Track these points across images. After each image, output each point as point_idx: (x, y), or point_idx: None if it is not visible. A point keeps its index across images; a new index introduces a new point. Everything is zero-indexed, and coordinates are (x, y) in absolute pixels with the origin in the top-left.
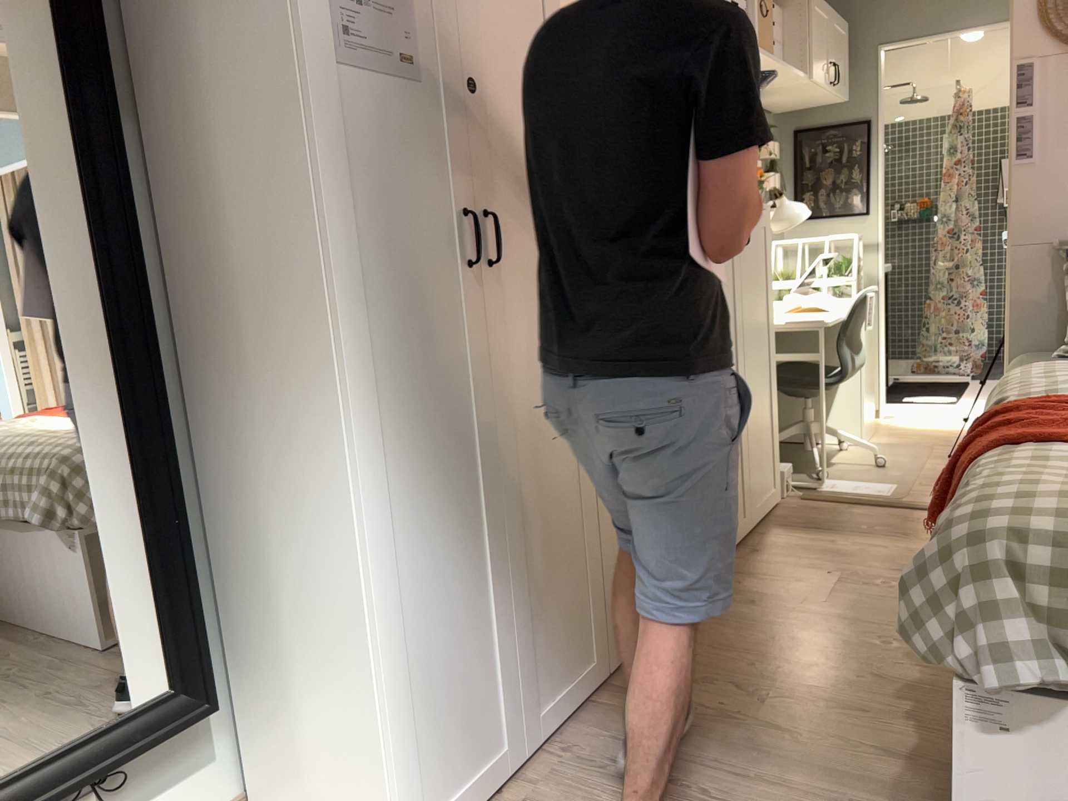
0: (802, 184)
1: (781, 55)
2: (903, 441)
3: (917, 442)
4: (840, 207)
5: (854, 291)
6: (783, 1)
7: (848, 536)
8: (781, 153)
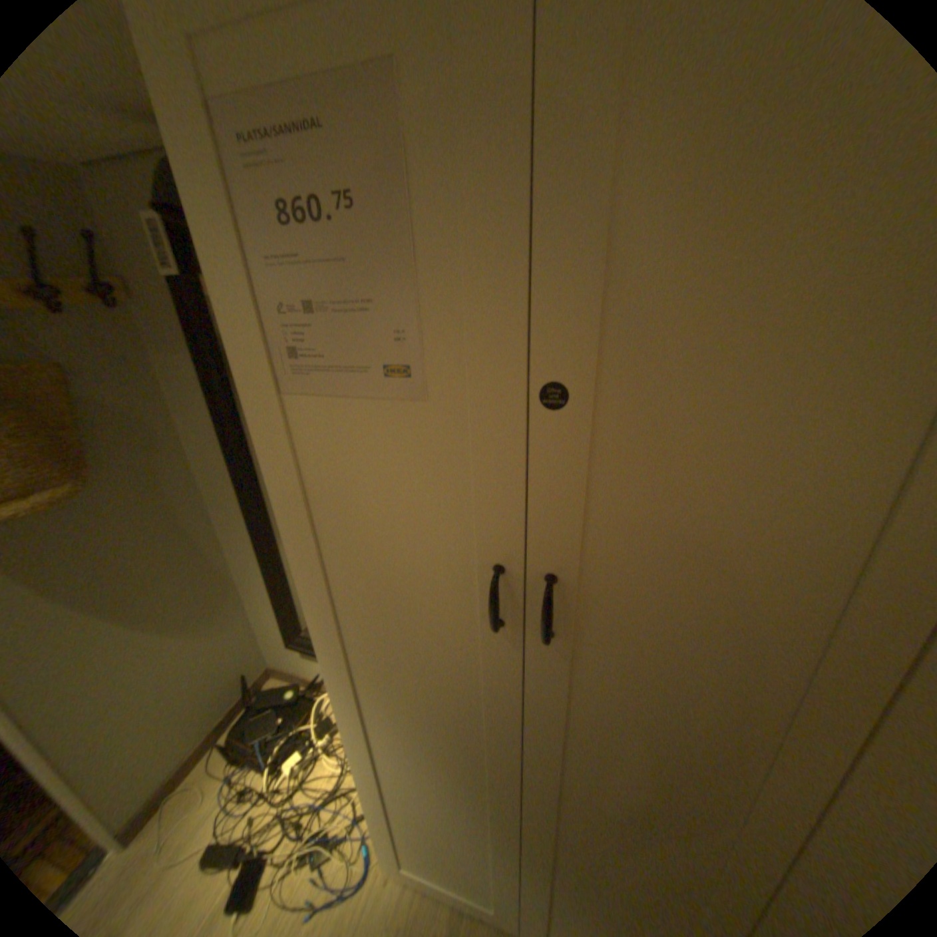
0: None
1: None
2: None
3: None
4: None
5: None
6: None
7: None
8: None
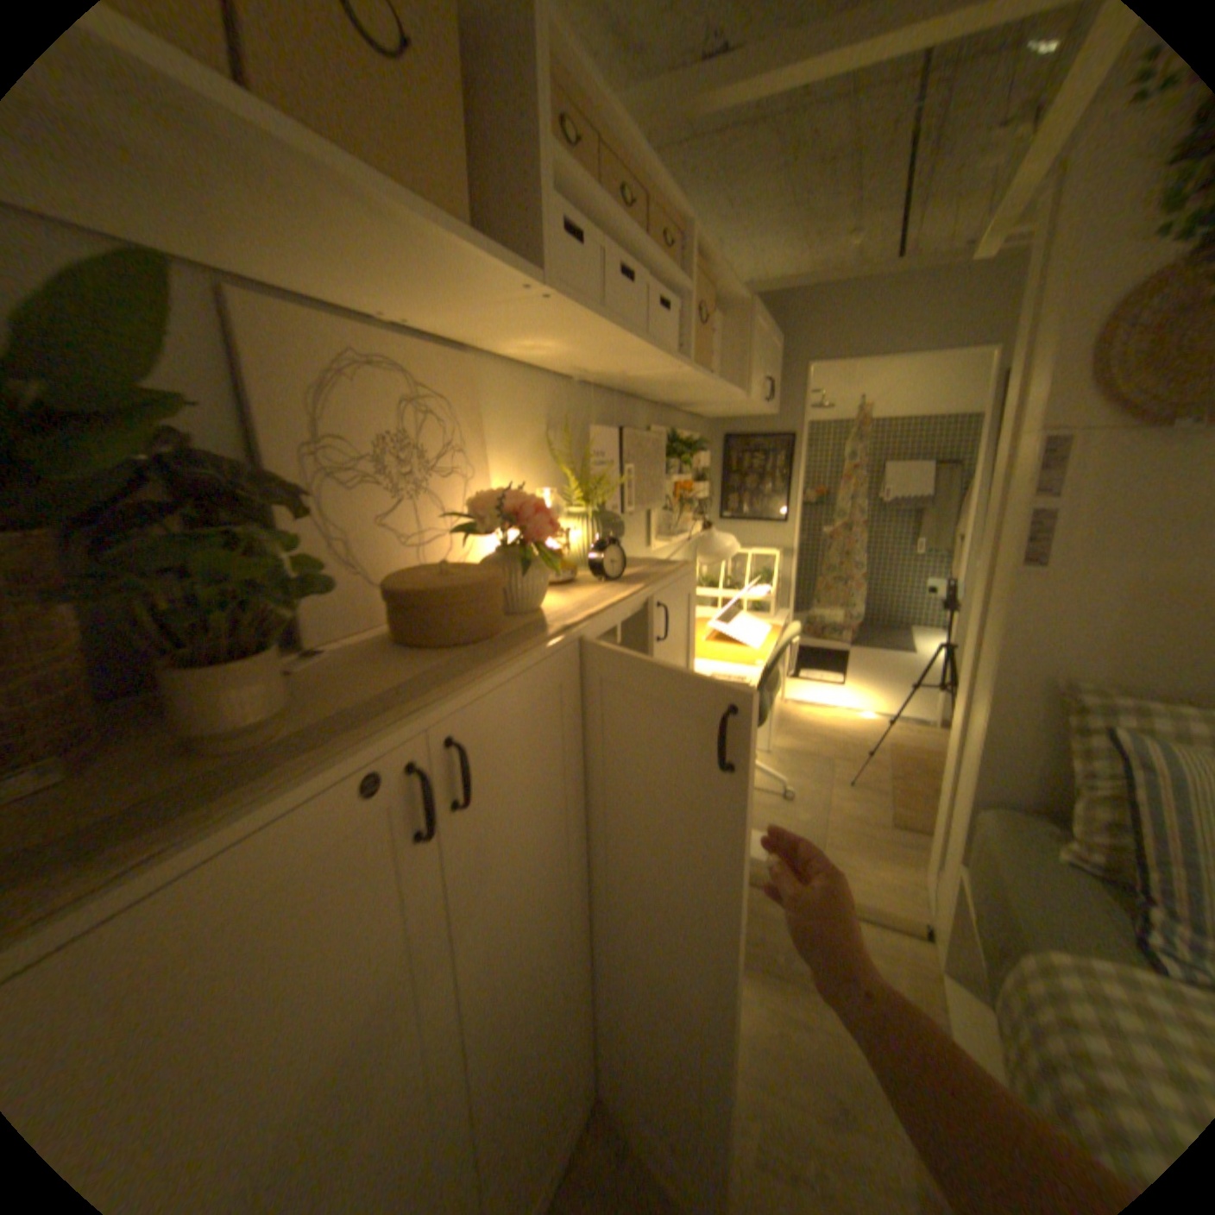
0: (729, 486)
1: (721, 364)
2: (805, 748)
3: (818, 752)
4: (762, 510)
5: (771, 602)
6: (726, 302)
7: (761, 983)
8: (712, 453)
